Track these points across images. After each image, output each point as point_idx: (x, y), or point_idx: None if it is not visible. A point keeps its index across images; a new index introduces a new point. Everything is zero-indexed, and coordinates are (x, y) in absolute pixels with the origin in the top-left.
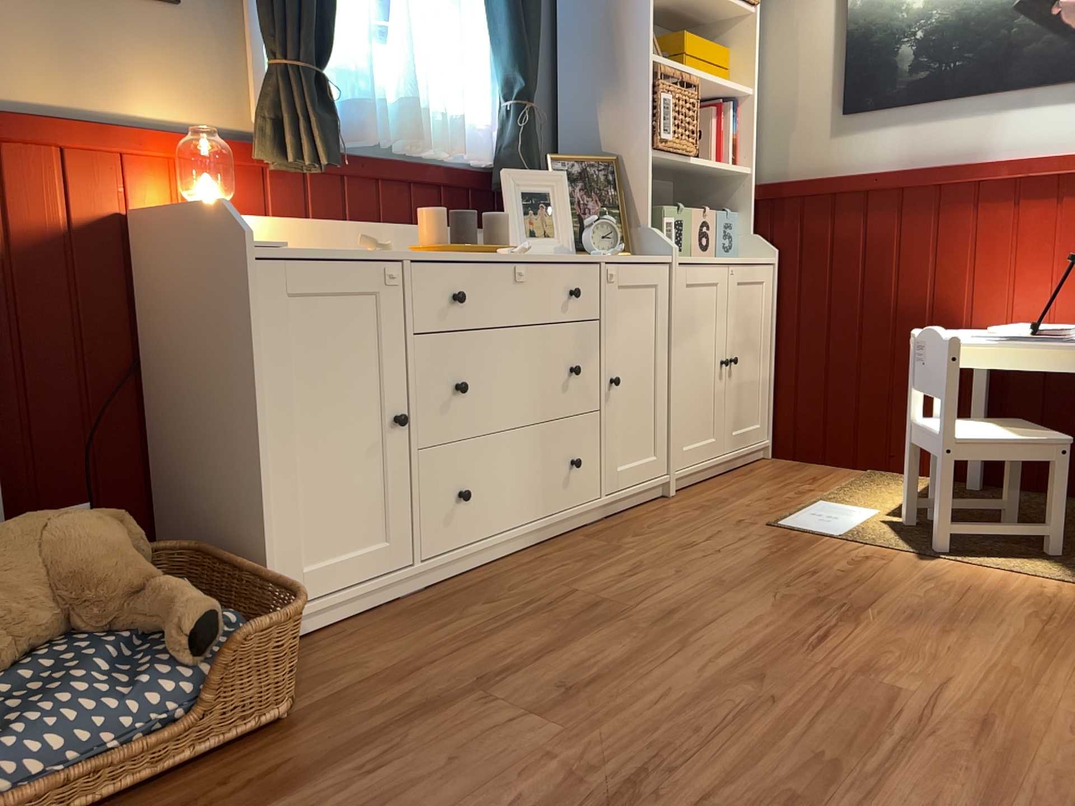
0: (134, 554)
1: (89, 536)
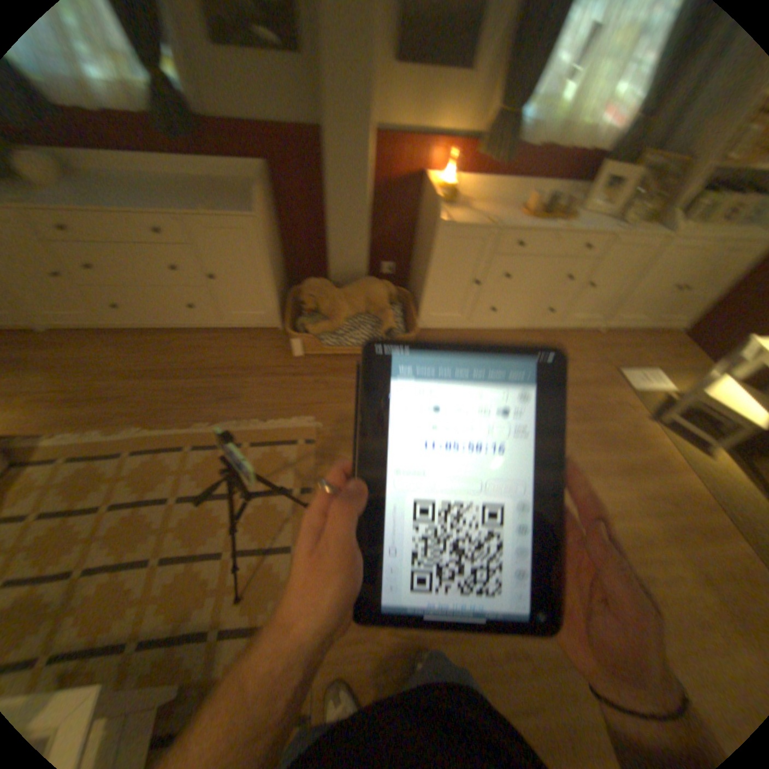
0: (387, 300)
1: (377, 294)
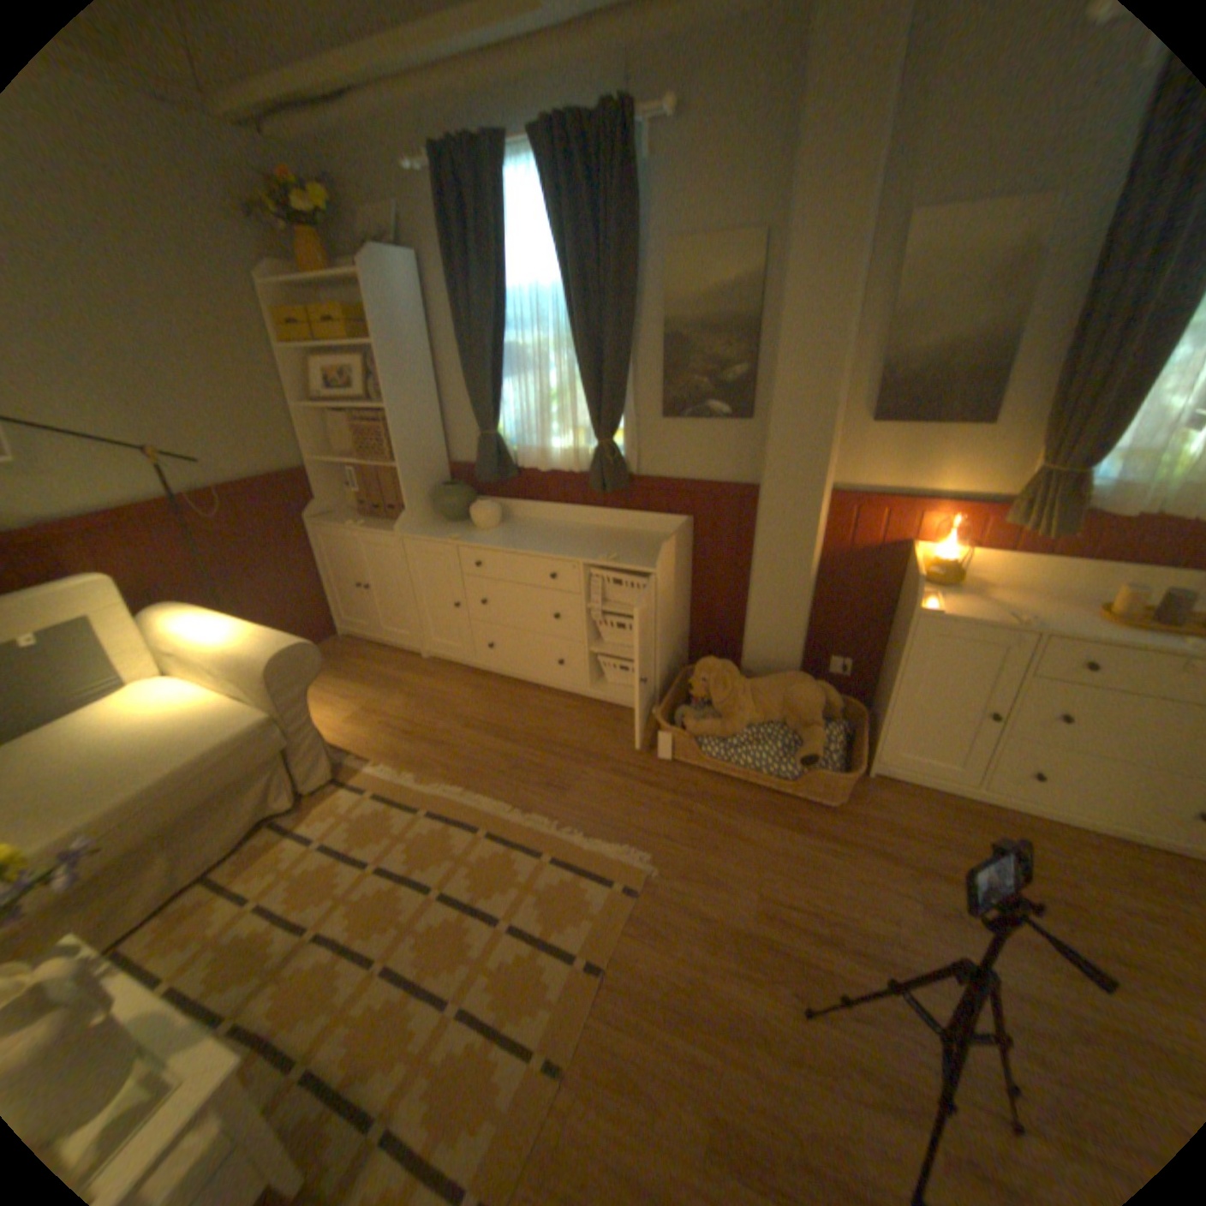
0: (820, 710)
1: (803, 697)
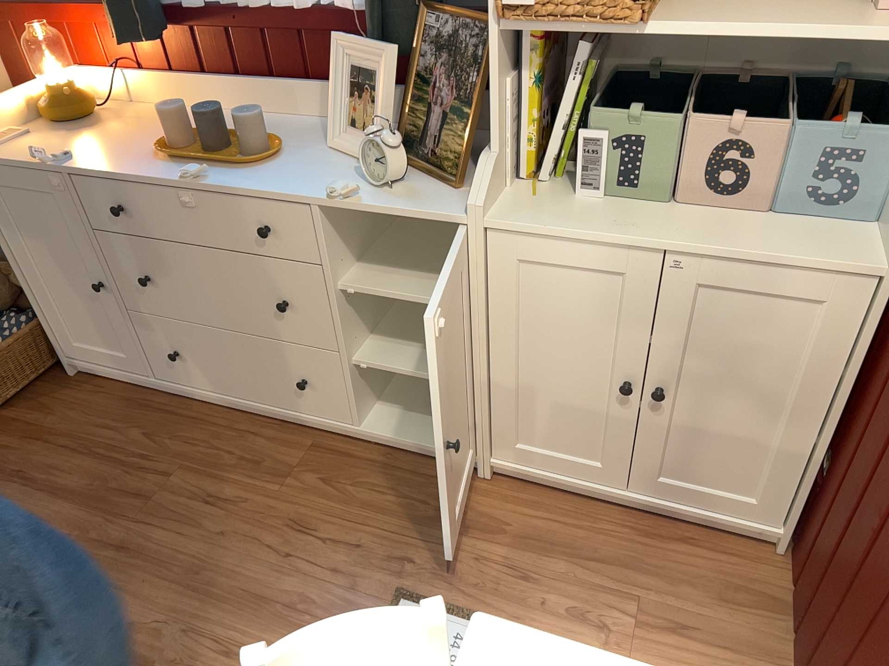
0: None
1: None
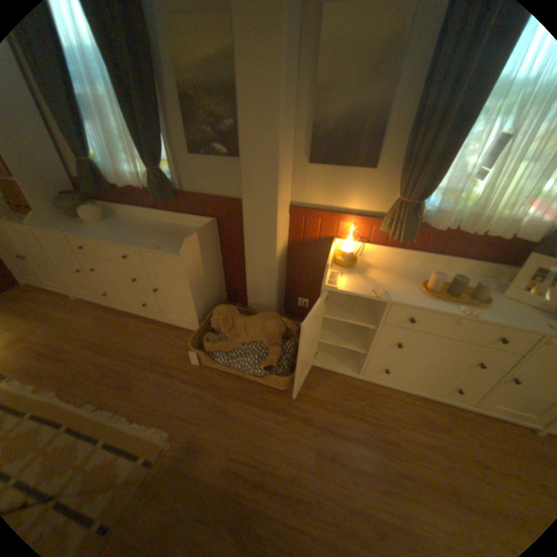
0: (281, 335)
1: (271, 328)
